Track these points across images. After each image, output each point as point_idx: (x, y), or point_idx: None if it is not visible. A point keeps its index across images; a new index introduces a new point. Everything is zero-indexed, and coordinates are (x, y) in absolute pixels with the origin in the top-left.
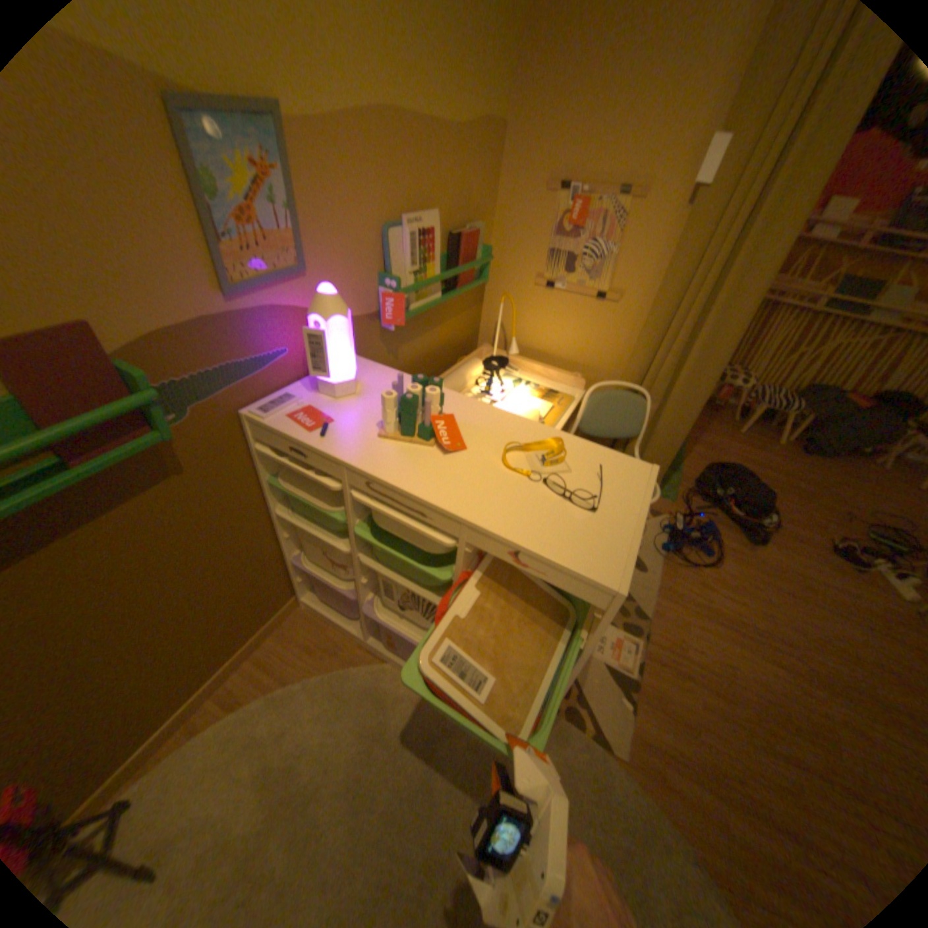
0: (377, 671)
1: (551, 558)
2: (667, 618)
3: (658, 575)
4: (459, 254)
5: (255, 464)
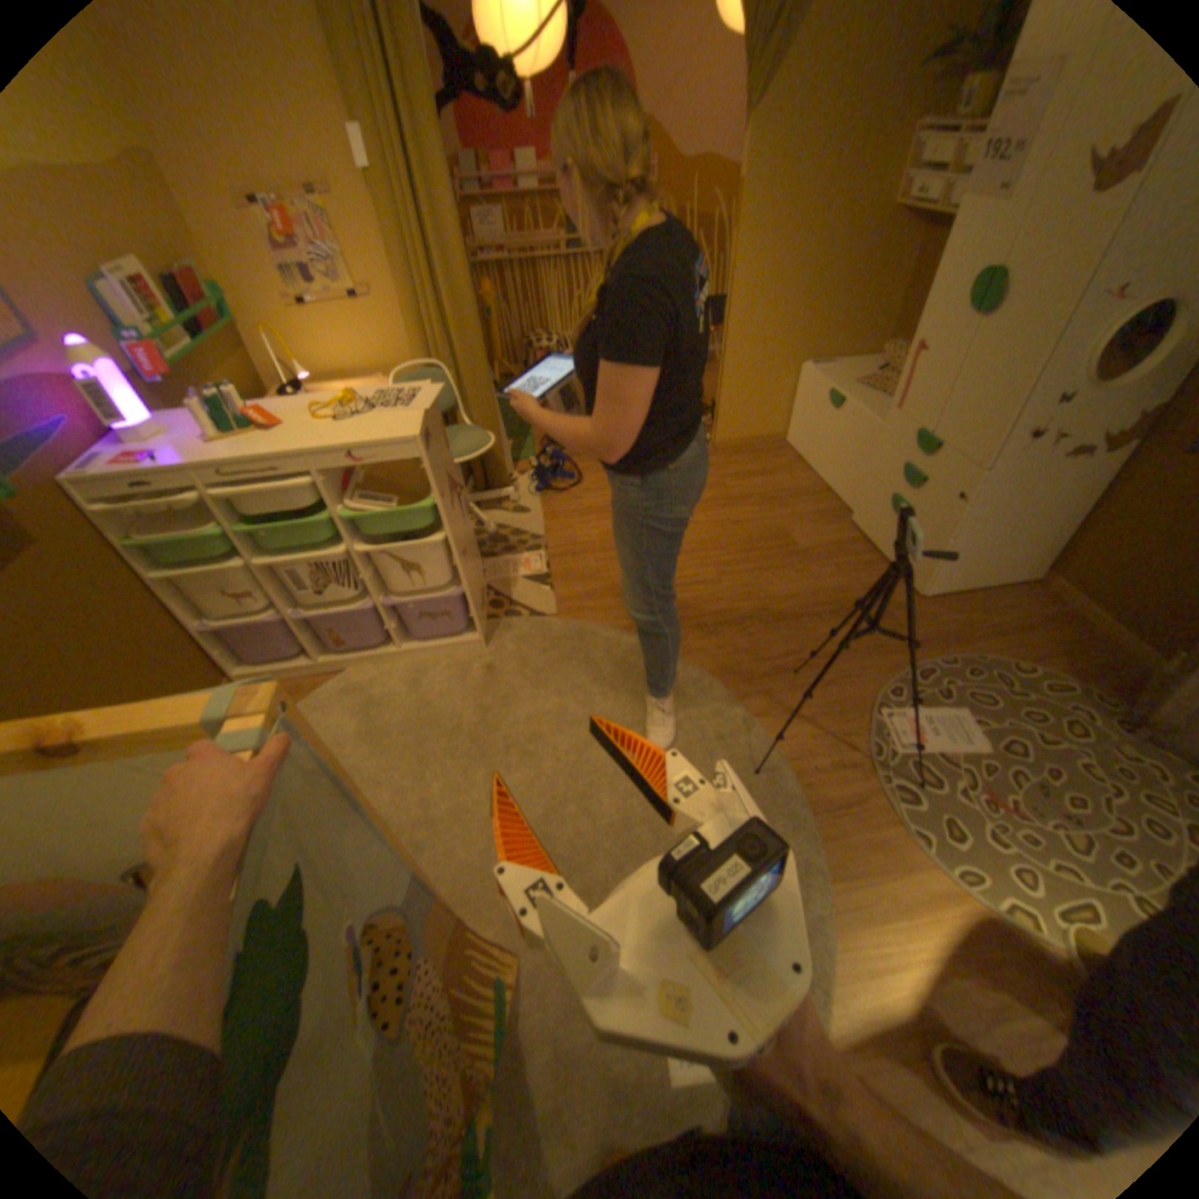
0: (341, 678)
1: (367, 442)
2: (554, 531)
3: (537, 510)
4: (182, 297)
5: (98, 534)
